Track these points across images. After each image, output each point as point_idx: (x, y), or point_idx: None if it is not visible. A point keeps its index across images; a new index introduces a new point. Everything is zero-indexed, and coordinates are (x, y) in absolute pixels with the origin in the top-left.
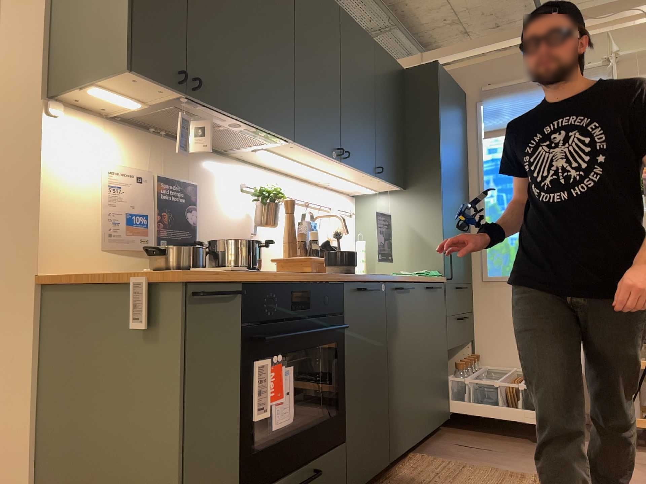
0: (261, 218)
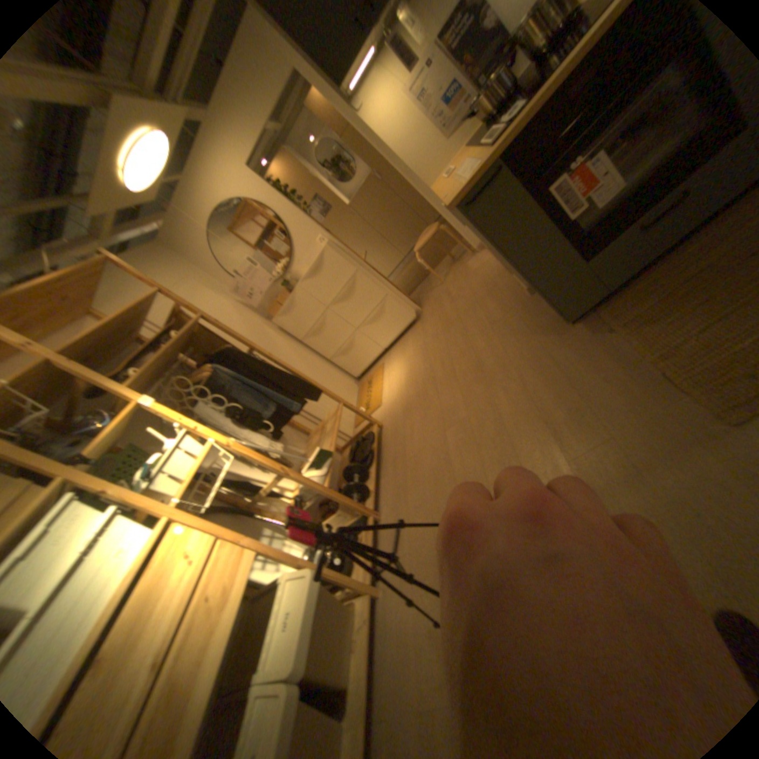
0: None
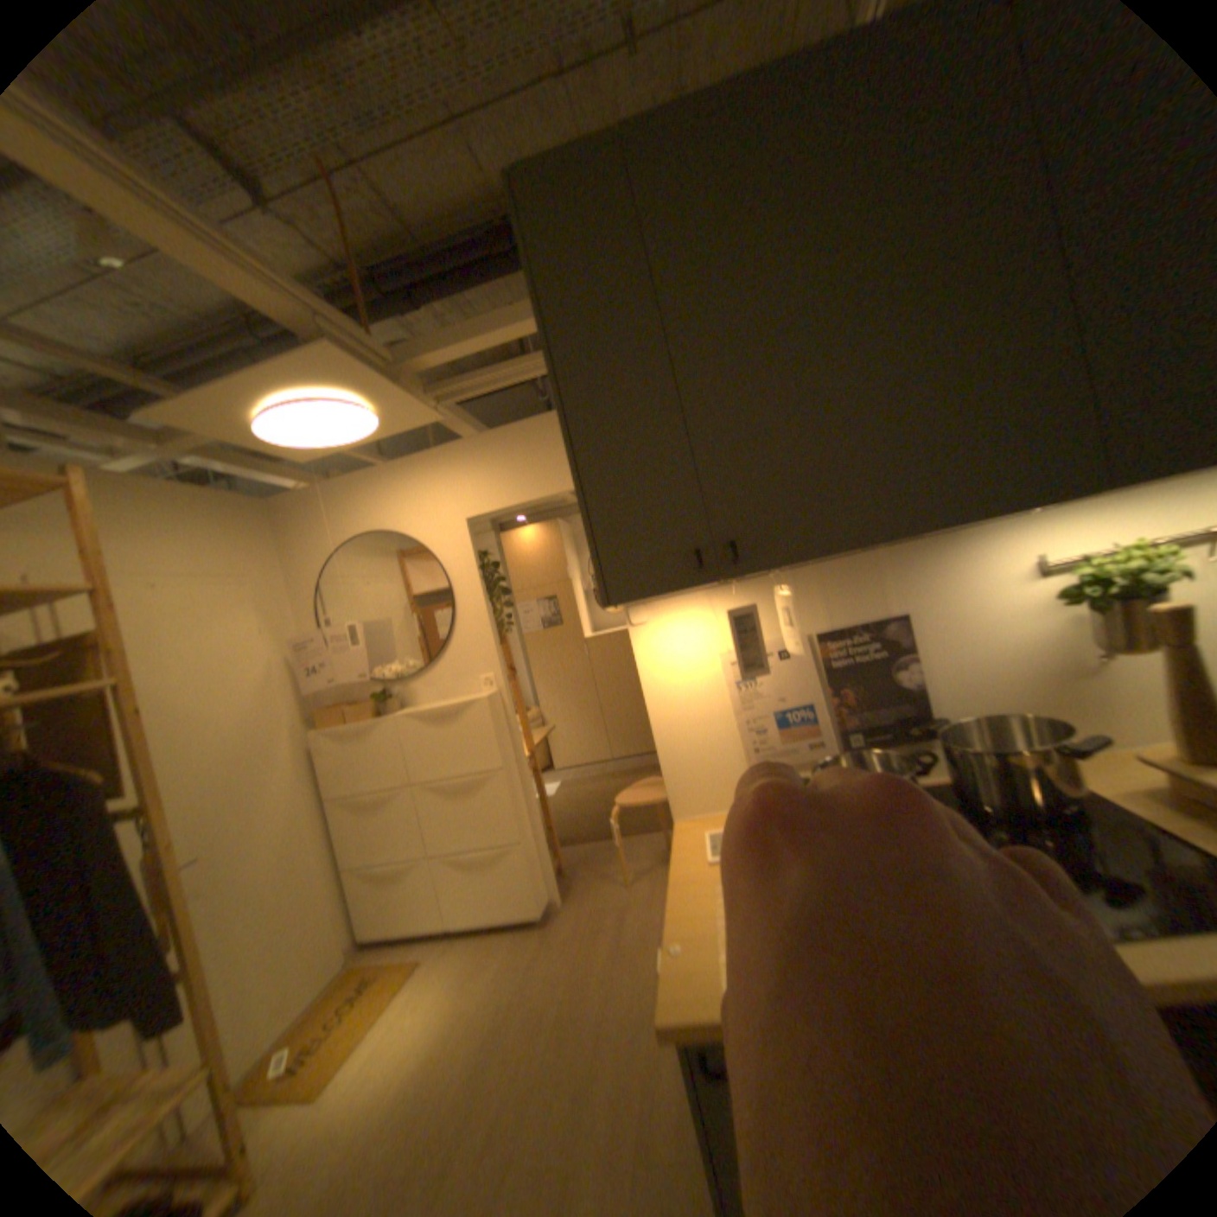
0: (1110, 635)
